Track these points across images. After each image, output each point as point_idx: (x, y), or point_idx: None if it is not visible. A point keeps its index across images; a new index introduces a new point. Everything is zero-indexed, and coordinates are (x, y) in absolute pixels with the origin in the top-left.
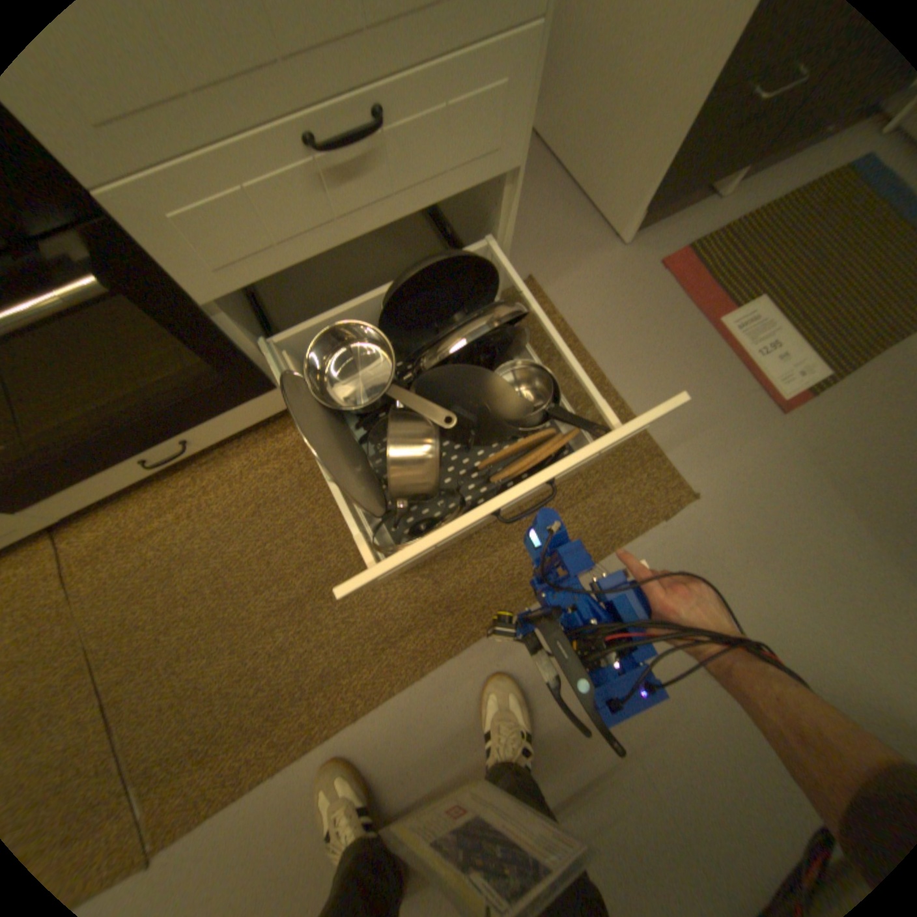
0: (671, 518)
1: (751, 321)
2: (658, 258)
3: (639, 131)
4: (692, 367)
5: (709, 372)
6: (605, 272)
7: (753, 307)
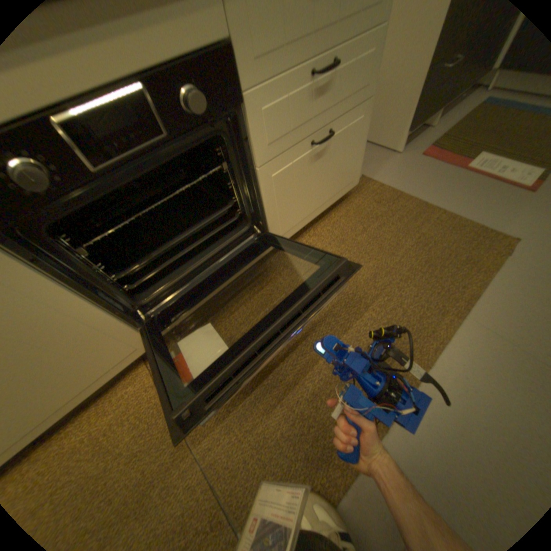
0: (511, 254)
1: (483, 163)
2: (419, 154)
3: (393, 102)
4: (468, 188)
5: (478, 187)
6: (397, 166)
7: (479, 158)
